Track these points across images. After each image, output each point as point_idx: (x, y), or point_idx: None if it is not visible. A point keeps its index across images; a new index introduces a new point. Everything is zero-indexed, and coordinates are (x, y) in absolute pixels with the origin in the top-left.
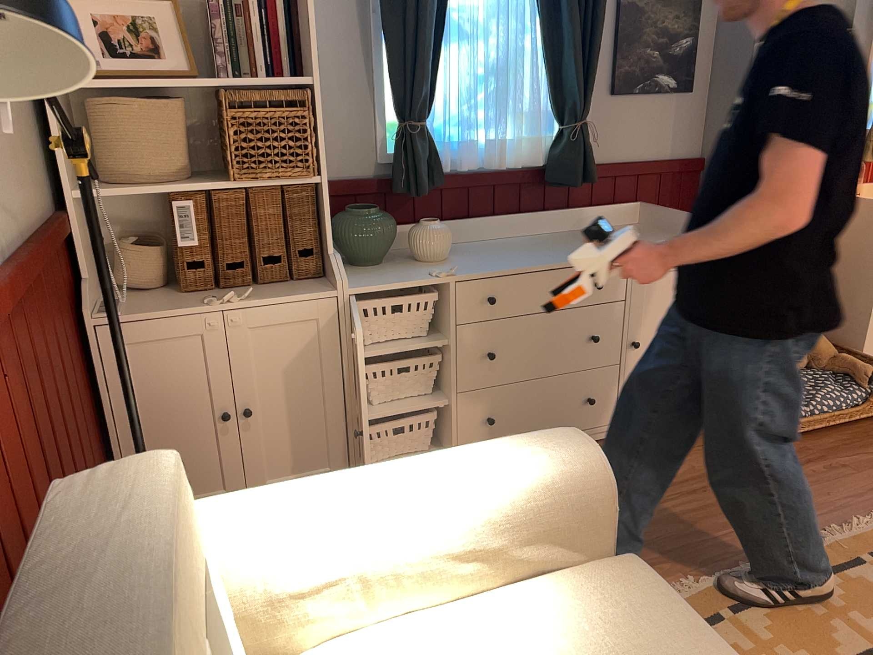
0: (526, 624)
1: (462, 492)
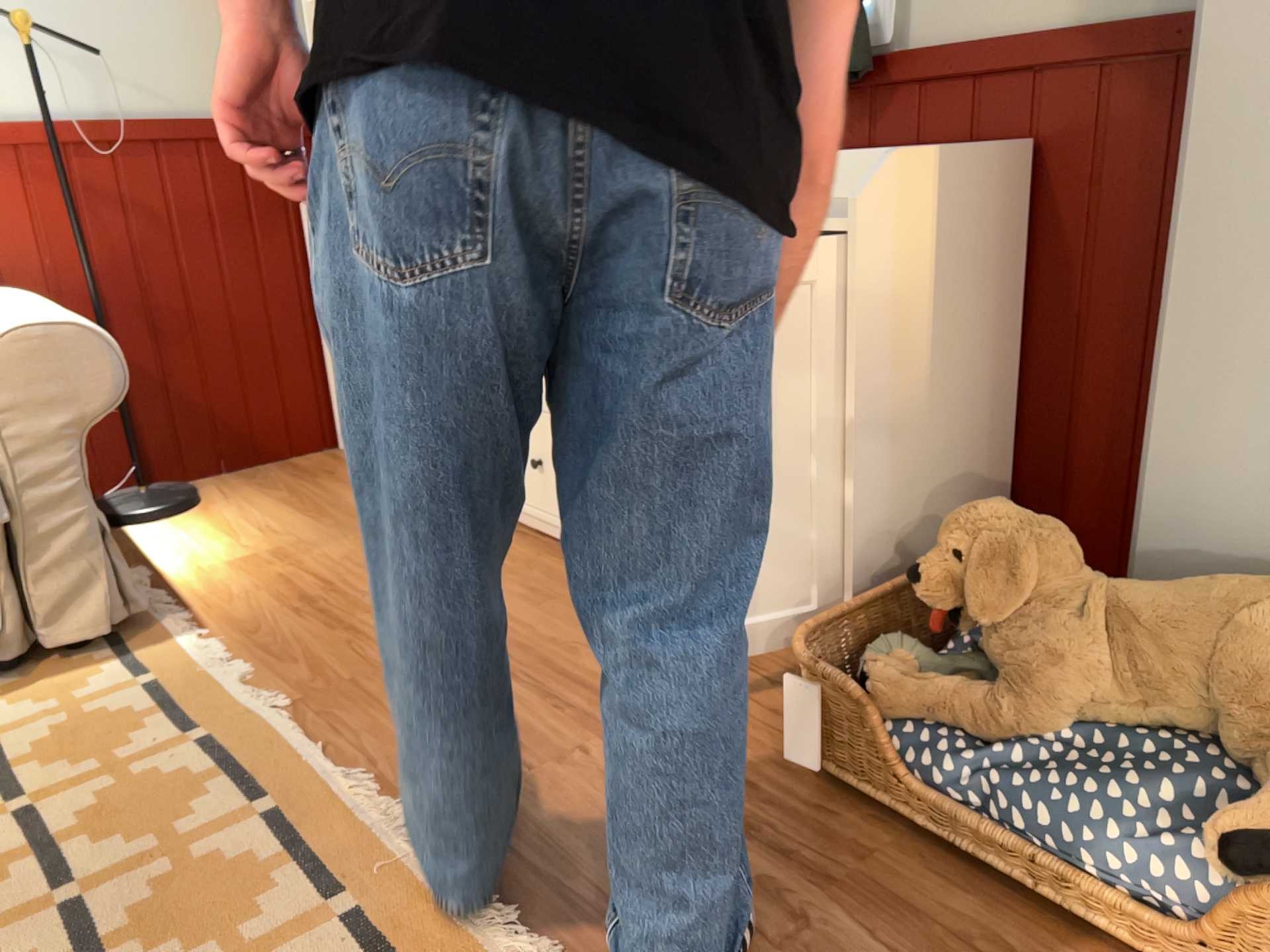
0: None
1: None
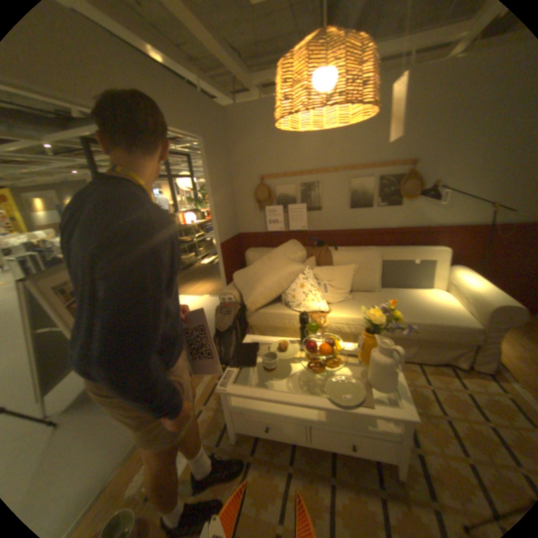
0: (453, 308)
1: (478, 289)
